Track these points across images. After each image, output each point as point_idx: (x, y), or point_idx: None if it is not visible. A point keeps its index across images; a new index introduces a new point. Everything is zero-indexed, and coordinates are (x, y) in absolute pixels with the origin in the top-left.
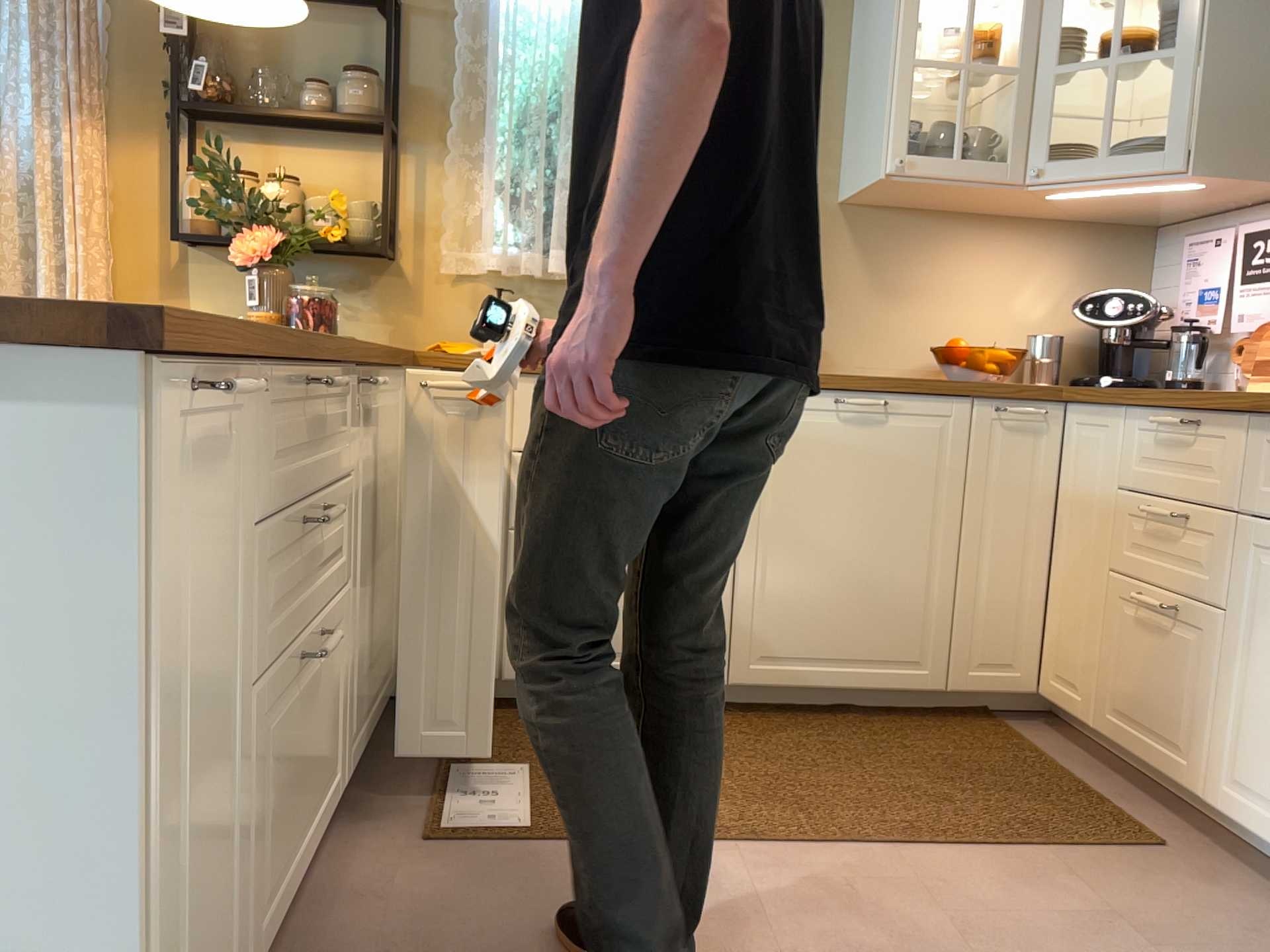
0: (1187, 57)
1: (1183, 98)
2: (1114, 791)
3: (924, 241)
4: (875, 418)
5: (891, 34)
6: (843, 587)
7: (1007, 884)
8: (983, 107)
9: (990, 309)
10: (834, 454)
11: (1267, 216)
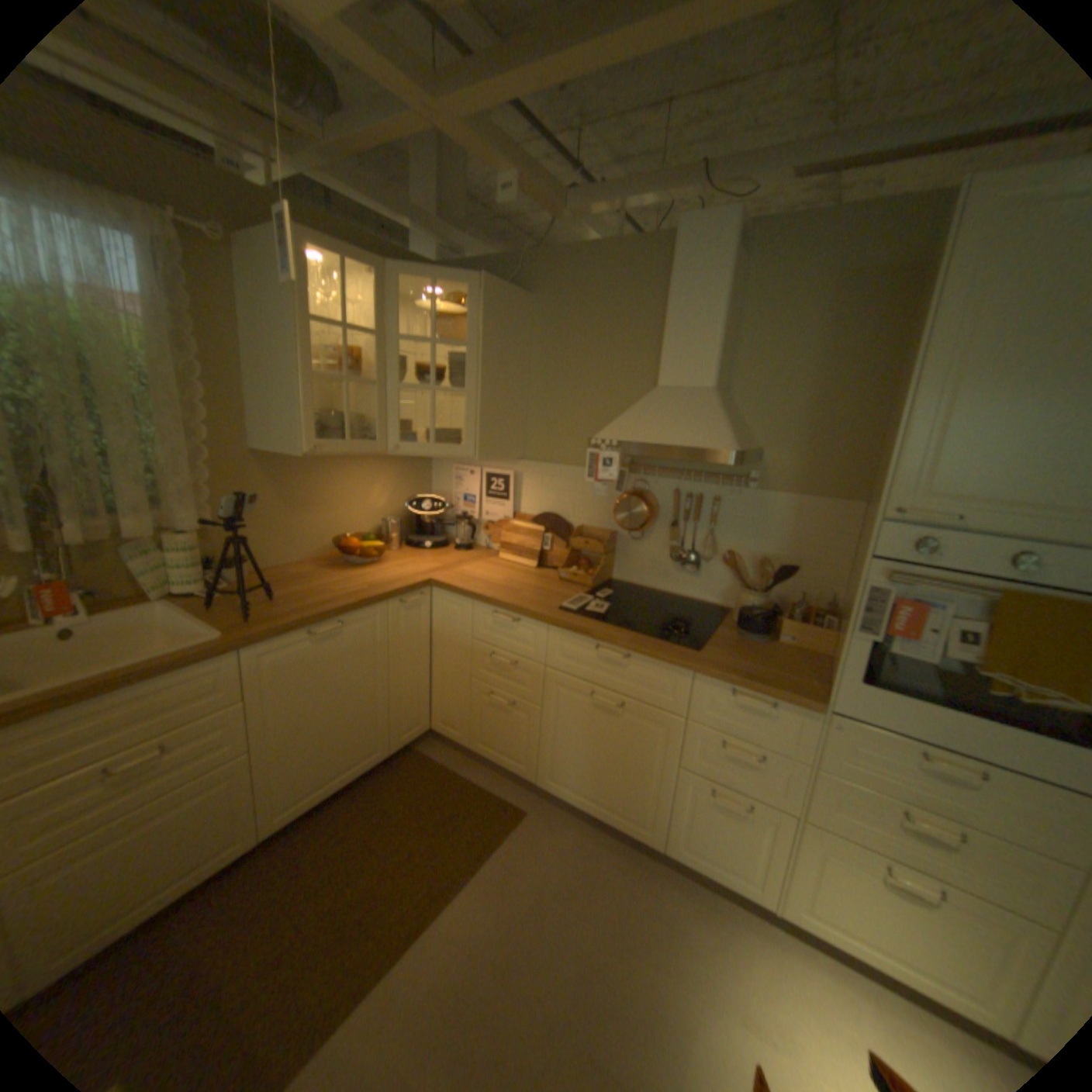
0: (469, 397)
1: (469, 419)
2: (485, 780)
3: (311, 472)
4: (333, 635)
5: (289, 351)
6: (326, 741)
7: (491, 906)
8: (341, 388)
9: (355, 507)
10: (310, 668)
11: (491, 464)
